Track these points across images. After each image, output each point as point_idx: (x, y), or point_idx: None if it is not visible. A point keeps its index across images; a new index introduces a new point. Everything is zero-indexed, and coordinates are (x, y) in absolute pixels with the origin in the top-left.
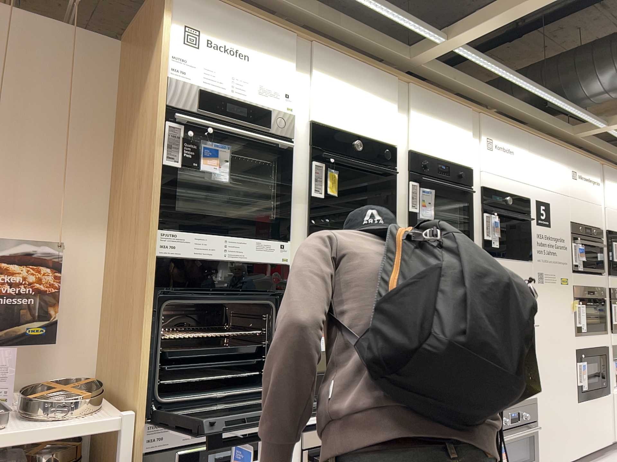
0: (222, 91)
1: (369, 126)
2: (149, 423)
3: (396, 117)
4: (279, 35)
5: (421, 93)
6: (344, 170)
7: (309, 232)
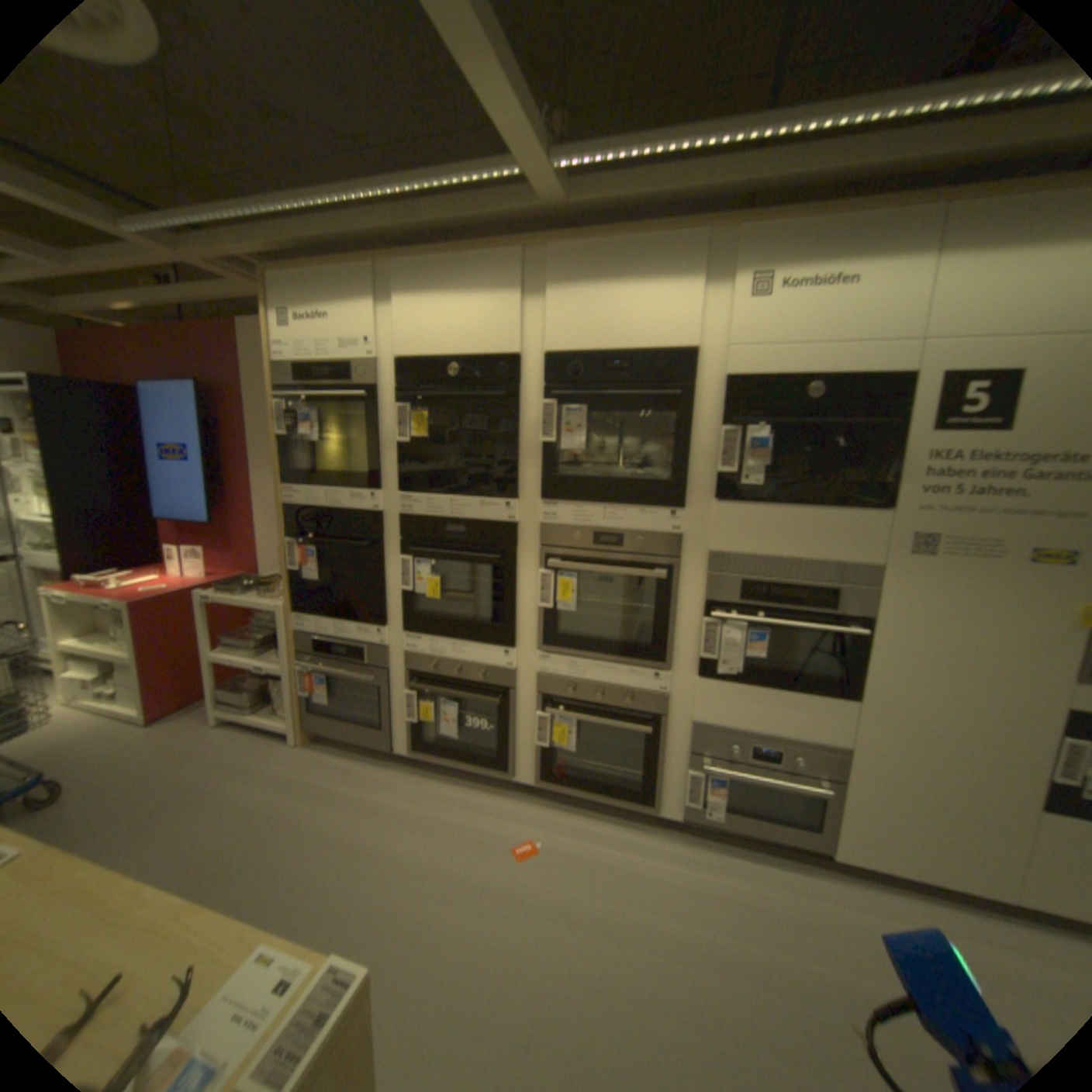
0: (307, 360)
1: (470, 341)
2: (294, 617)
3: (515, 313)
4: (350, 275)
5: (567, 253)
6: (446, 406)
7: (401, 481)
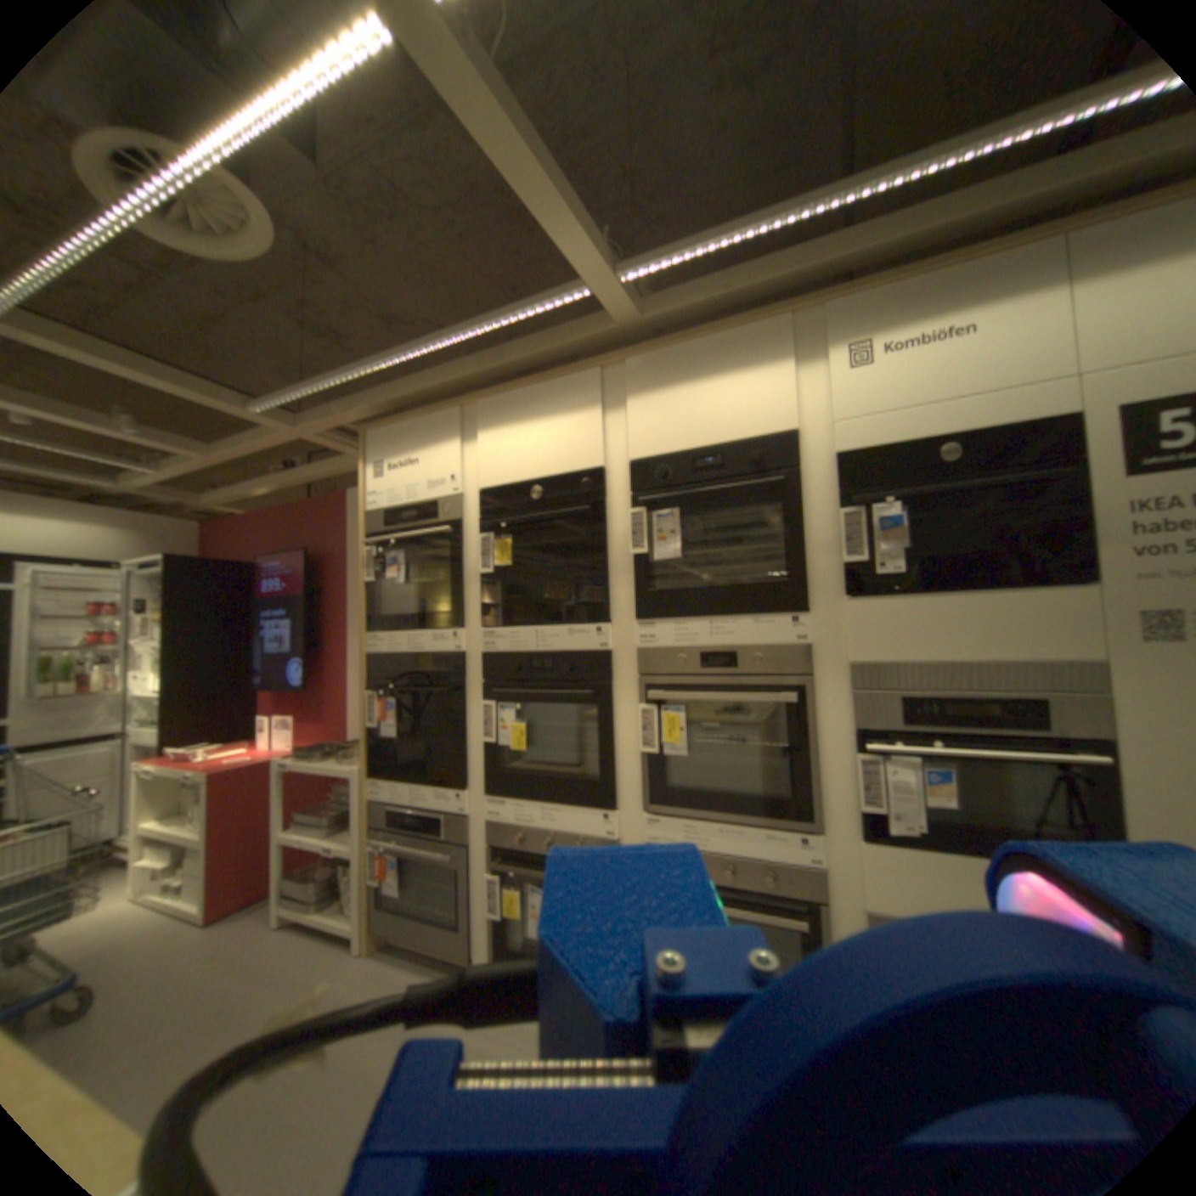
0: (397, 501)
1: (552, 459)
2: (369, 780)
3: (596, 424)
4: (440, 417)
5: (645, 360)
6: (530, 528)
7: (485, 612)
